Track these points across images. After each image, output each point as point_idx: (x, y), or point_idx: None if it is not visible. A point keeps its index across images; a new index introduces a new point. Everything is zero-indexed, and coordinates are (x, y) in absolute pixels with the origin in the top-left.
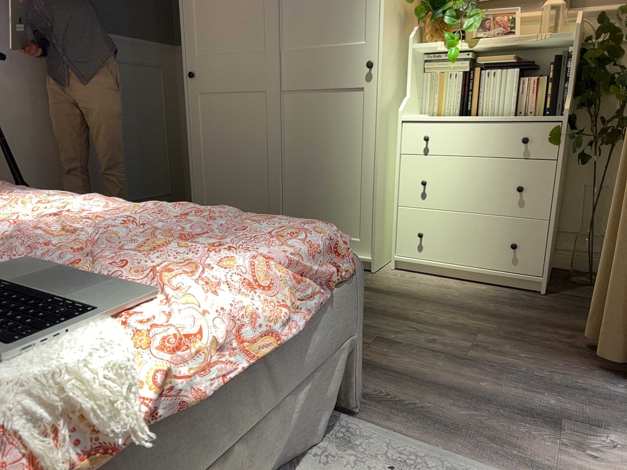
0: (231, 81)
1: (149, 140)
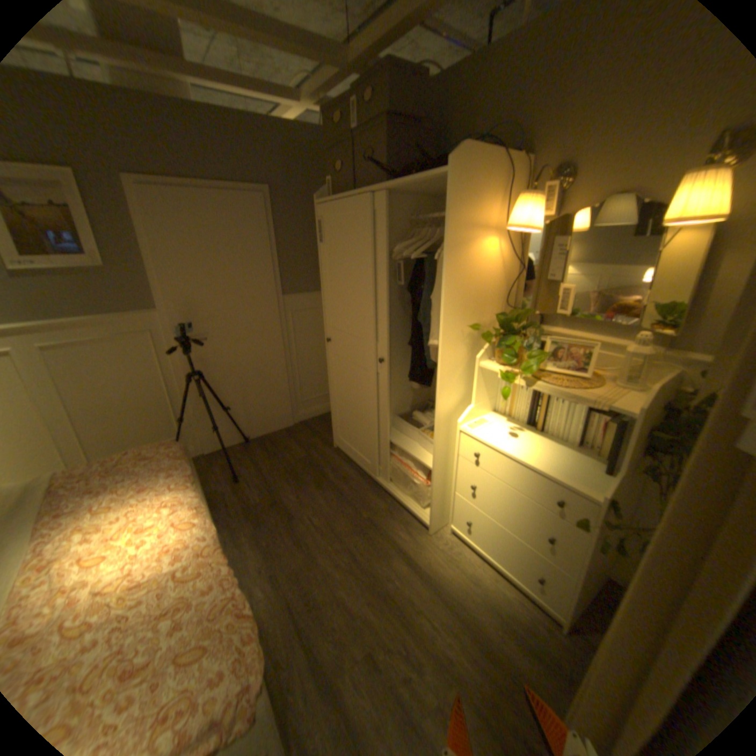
0: (349, 354)
1: (322, 359)
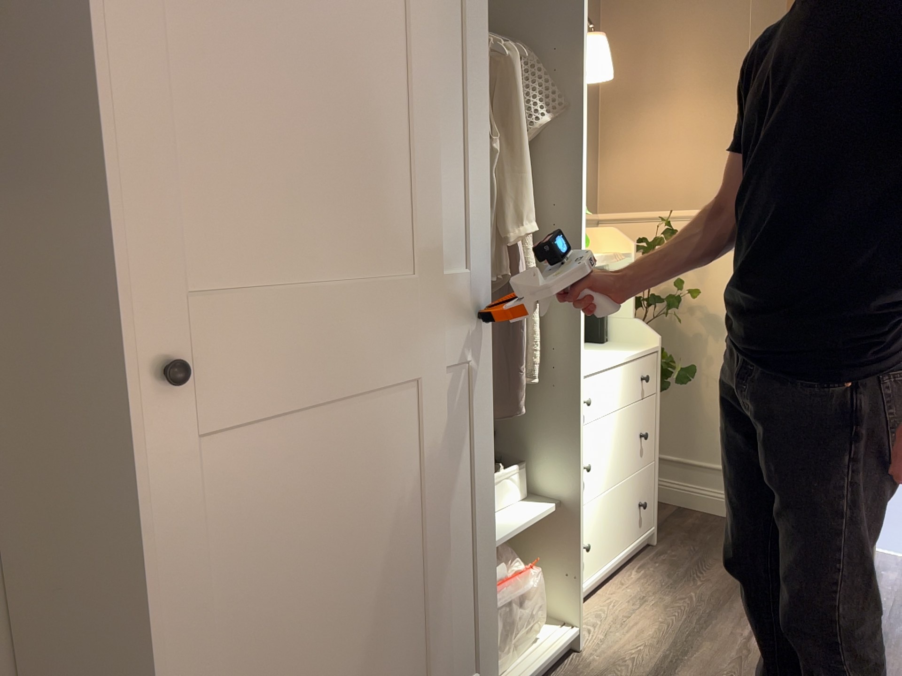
0: (350, 363)
1: None
